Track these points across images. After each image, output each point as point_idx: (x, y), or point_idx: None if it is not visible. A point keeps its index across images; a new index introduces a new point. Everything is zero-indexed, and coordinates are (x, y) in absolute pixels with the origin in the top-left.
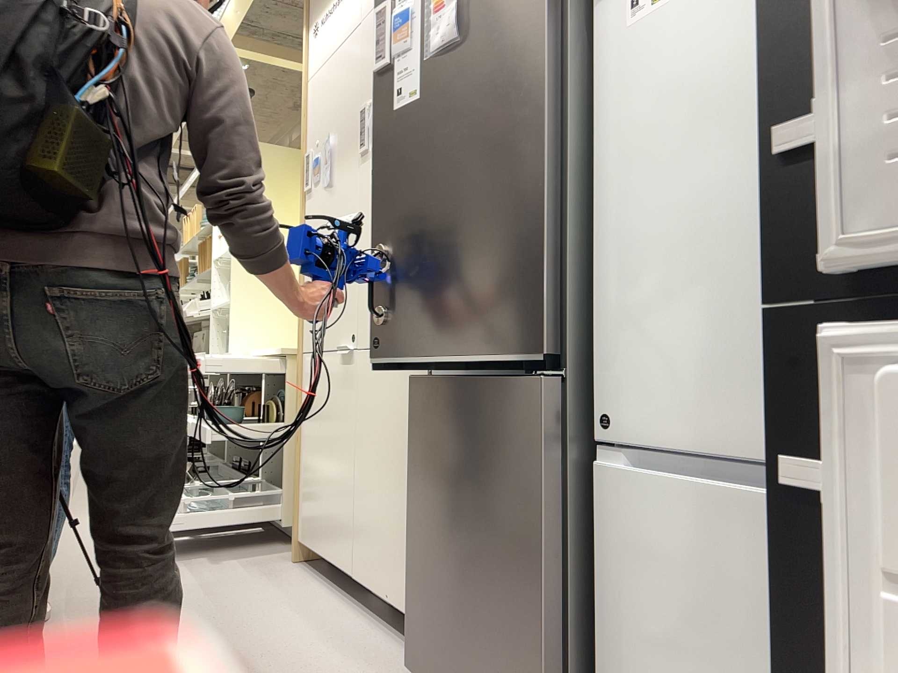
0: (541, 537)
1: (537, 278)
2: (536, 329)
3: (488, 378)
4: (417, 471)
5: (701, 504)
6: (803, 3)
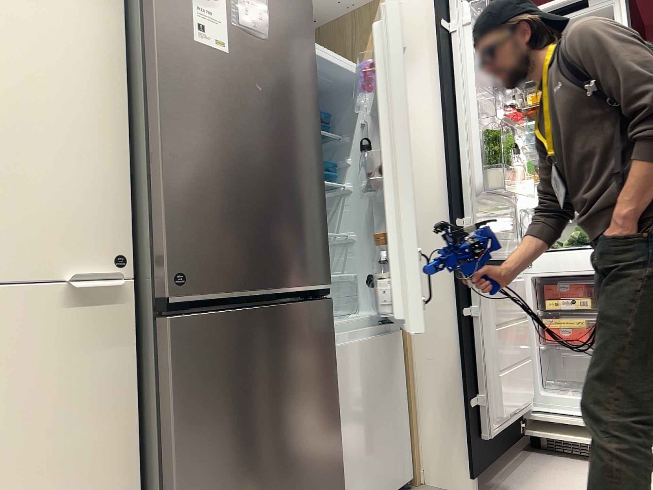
0: (335, 397)
1: (322, 235)
2: (324, 267)
3: (269, 305)
4: (194, 422)
5: (362, 348)
6: (455, 186)
